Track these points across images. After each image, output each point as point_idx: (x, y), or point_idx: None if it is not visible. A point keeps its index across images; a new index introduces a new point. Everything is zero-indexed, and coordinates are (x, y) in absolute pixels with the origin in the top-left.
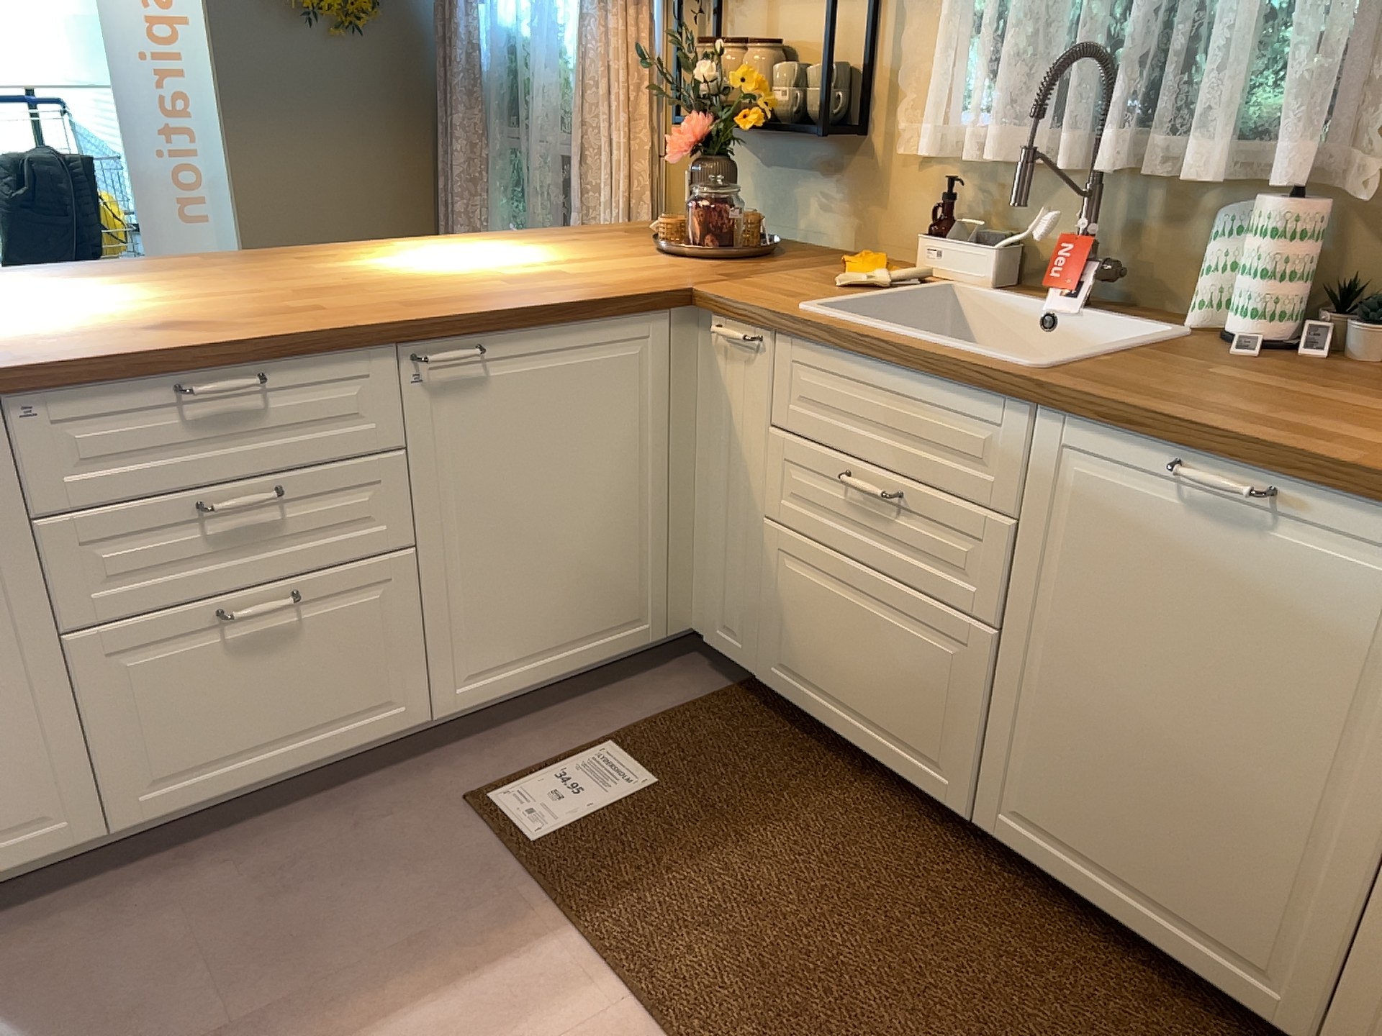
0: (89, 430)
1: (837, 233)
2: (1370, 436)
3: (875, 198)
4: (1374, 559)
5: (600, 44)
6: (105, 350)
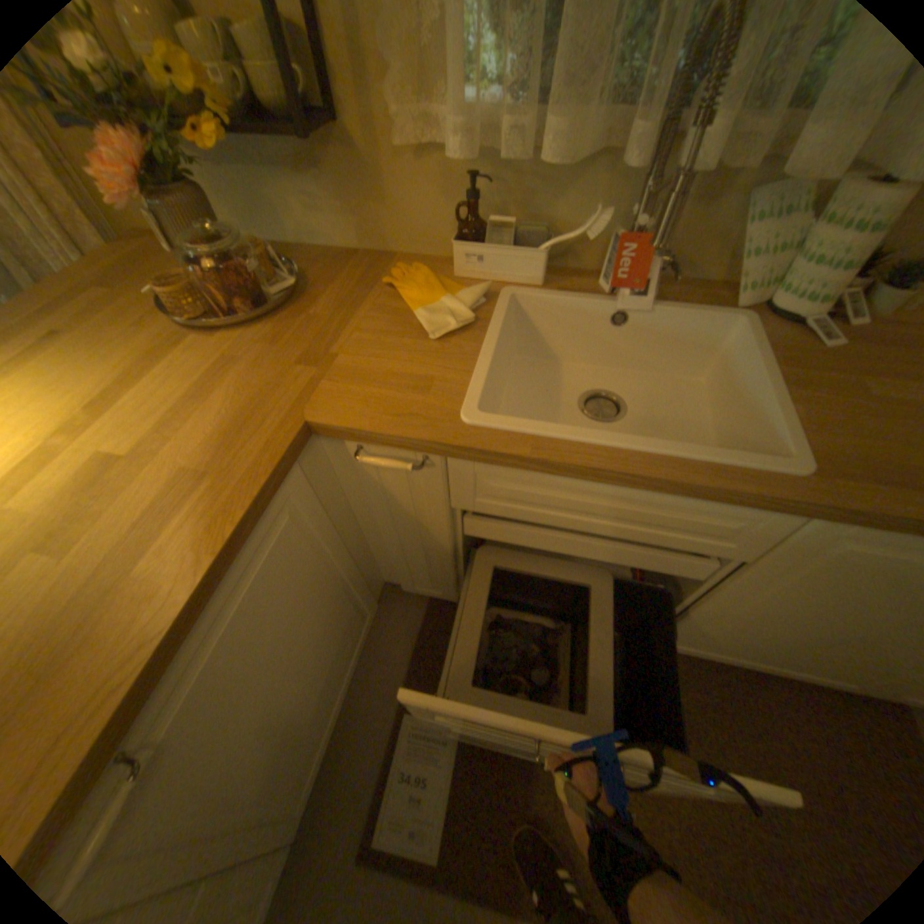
0: None
1: (335, 230)
2: None
3: (370, 189)
4: None
5: None
6: None
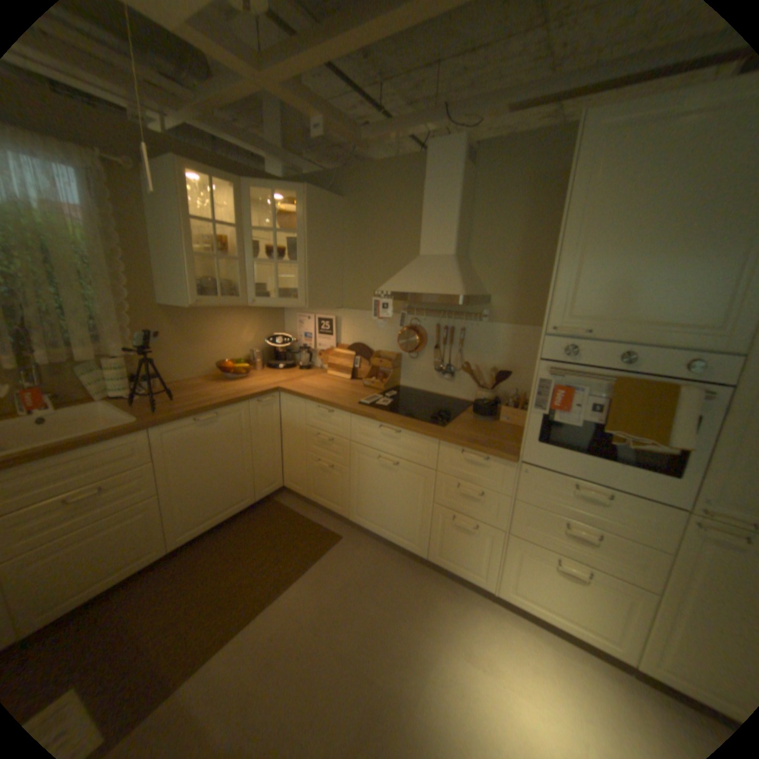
0: None
1: None
2: (209, 397)
3: None
4: (234, 414)
5: None
6: None
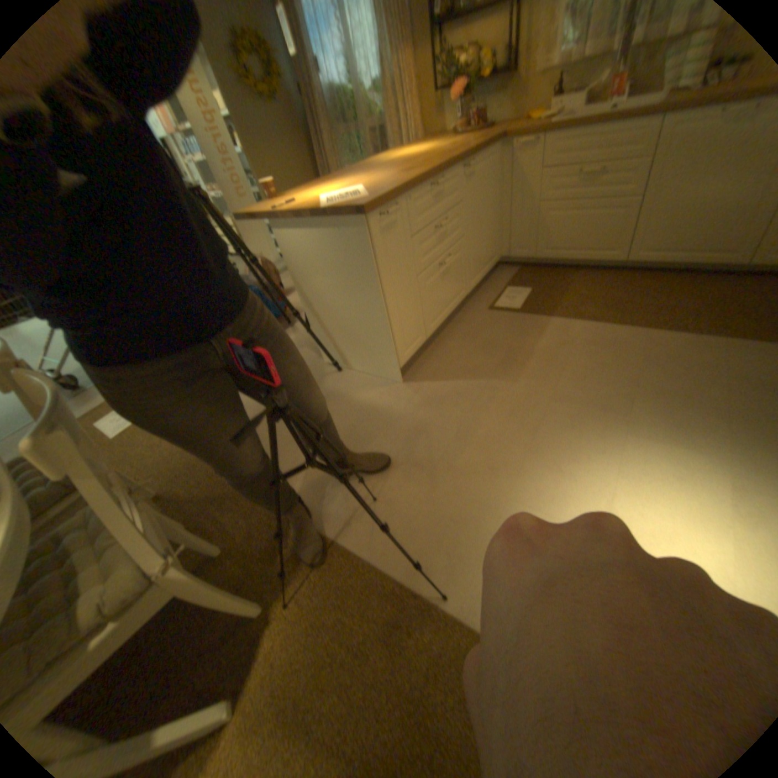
0: (418, 202)
1: (506, 112)
2: None
3: (523, 92)
4: None
5: (393, 66)
6: (415, 173)
